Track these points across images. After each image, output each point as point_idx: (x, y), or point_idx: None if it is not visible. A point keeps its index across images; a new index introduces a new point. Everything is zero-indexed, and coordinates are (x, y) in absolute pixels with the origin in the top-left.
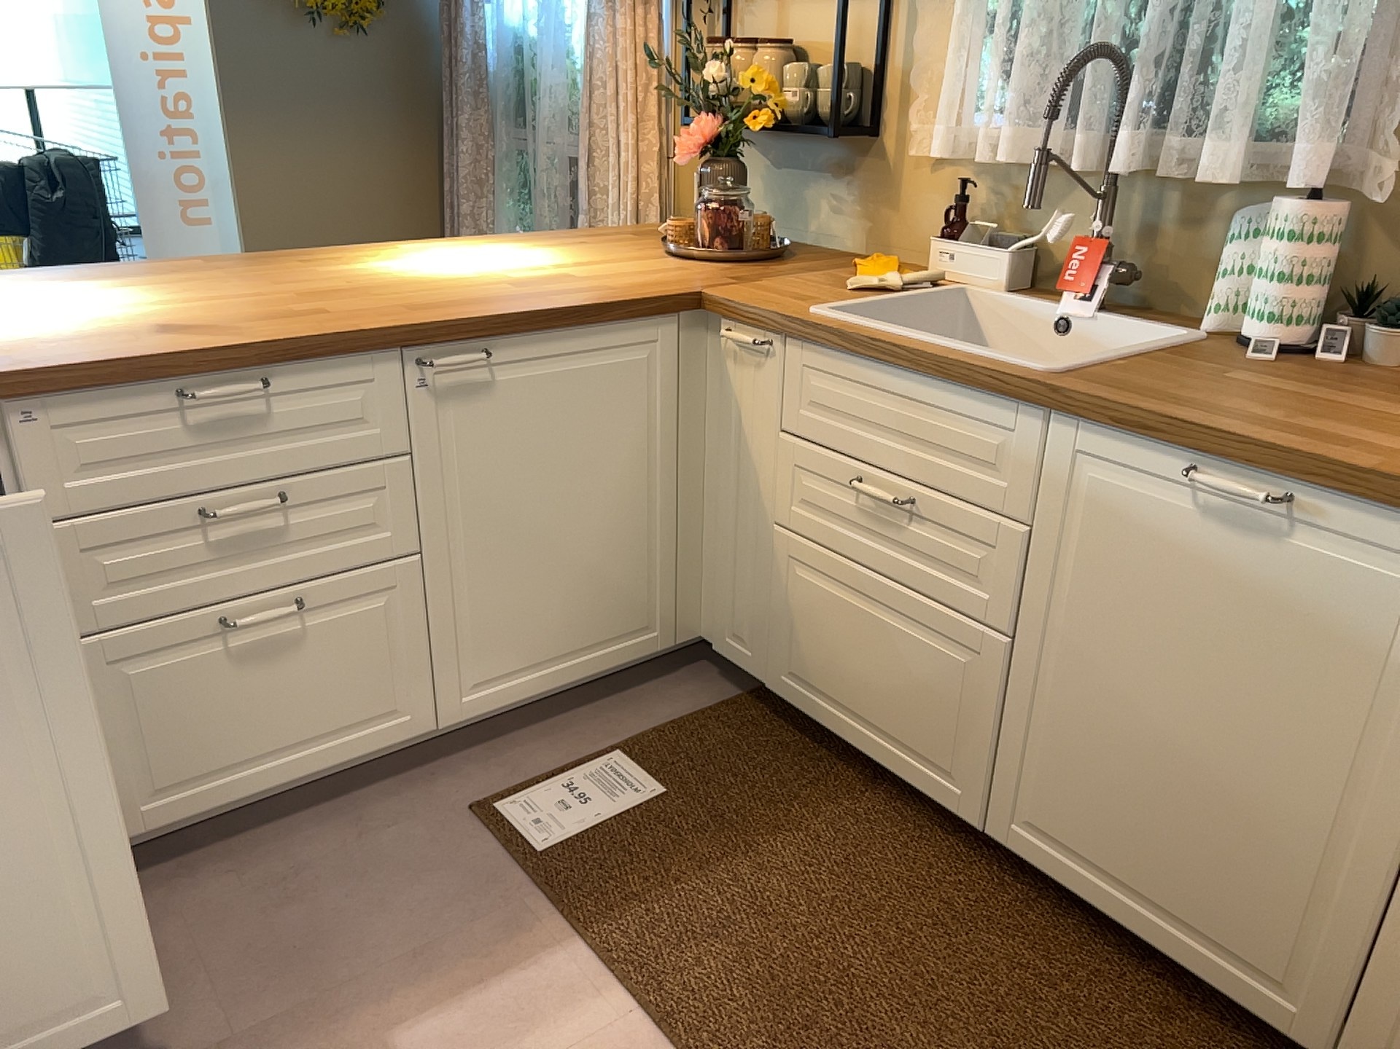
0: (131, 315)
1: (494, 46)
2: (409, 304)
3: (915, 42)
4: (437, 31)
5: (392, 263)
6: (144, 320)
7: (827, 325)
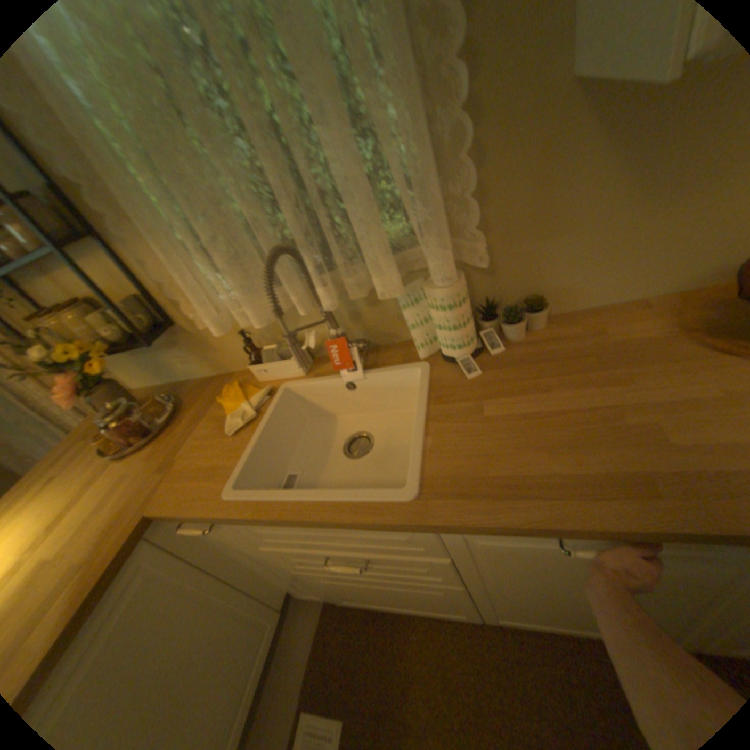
0: None
1: None
2: None
3: (147, 266)
4: None
5: None
6: None
7: (240, 512)
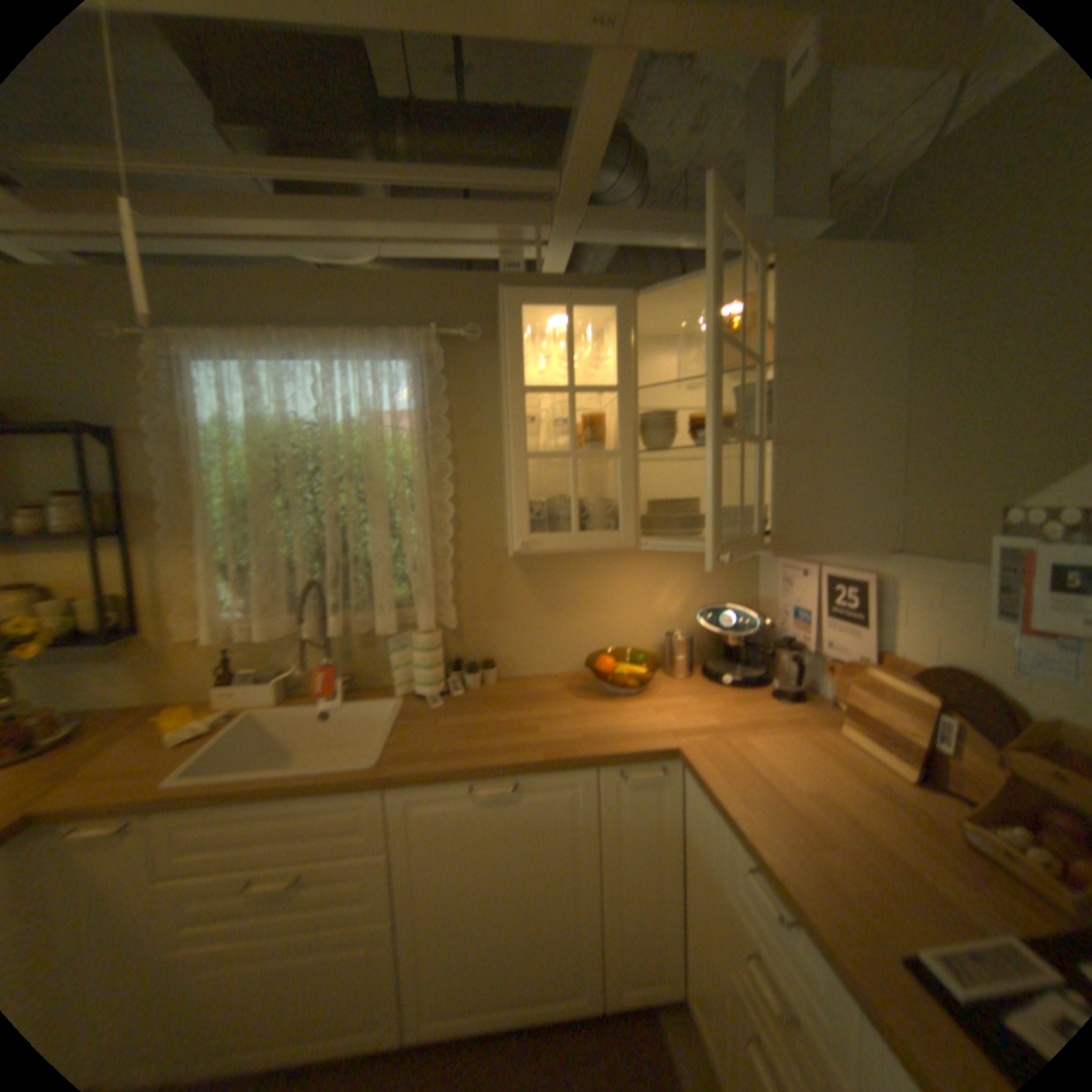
0: None
1: None
2: None
3: (156, 576)
4: None
5: None
6: None
7: (183, 797)
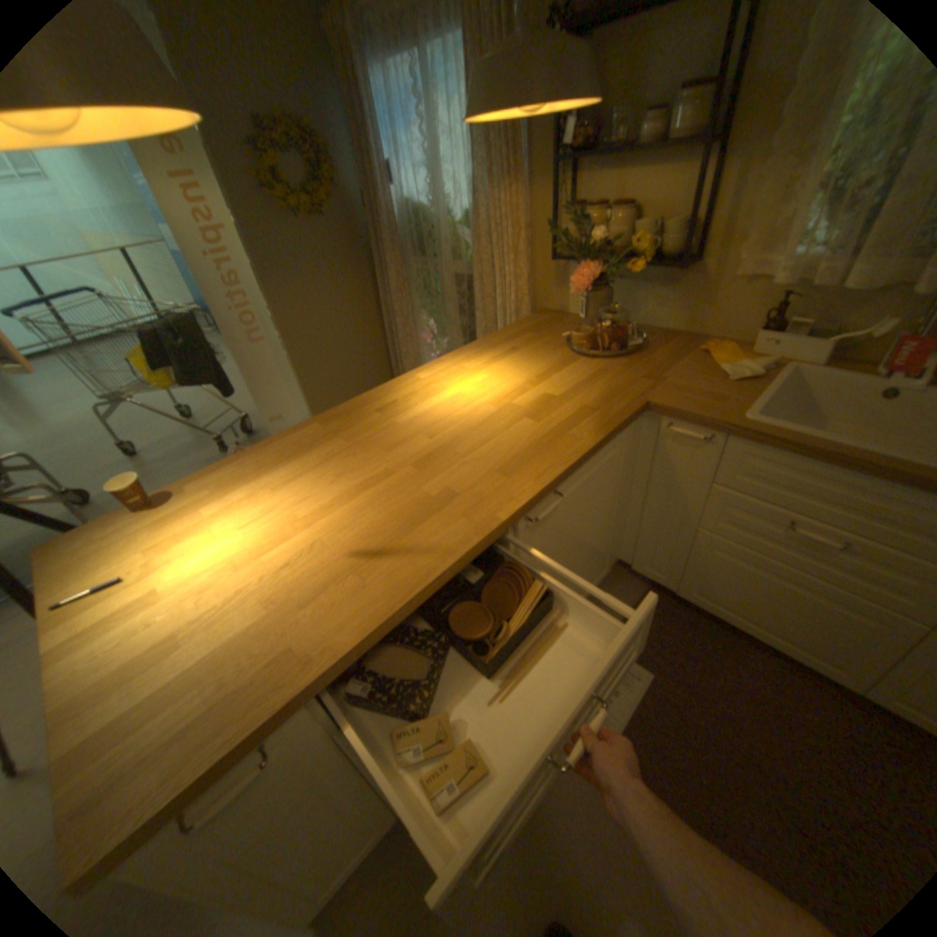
0: (326, 531)
1: (395, 208)
2: (494, 465)
3: (747, 192)
4: (356, 202)
5: (431, 401)
6: (340, 537)
7: (777, 433)
